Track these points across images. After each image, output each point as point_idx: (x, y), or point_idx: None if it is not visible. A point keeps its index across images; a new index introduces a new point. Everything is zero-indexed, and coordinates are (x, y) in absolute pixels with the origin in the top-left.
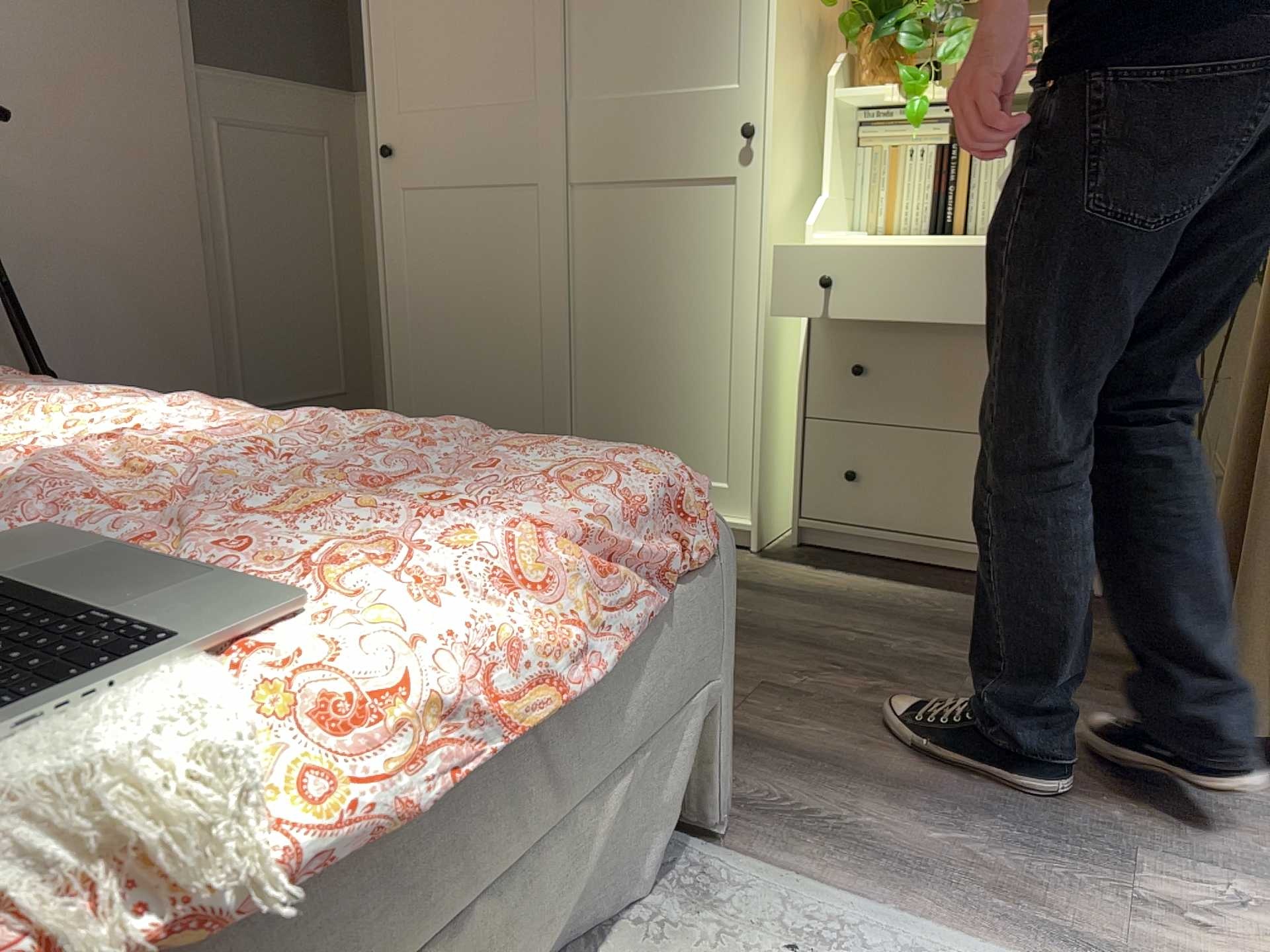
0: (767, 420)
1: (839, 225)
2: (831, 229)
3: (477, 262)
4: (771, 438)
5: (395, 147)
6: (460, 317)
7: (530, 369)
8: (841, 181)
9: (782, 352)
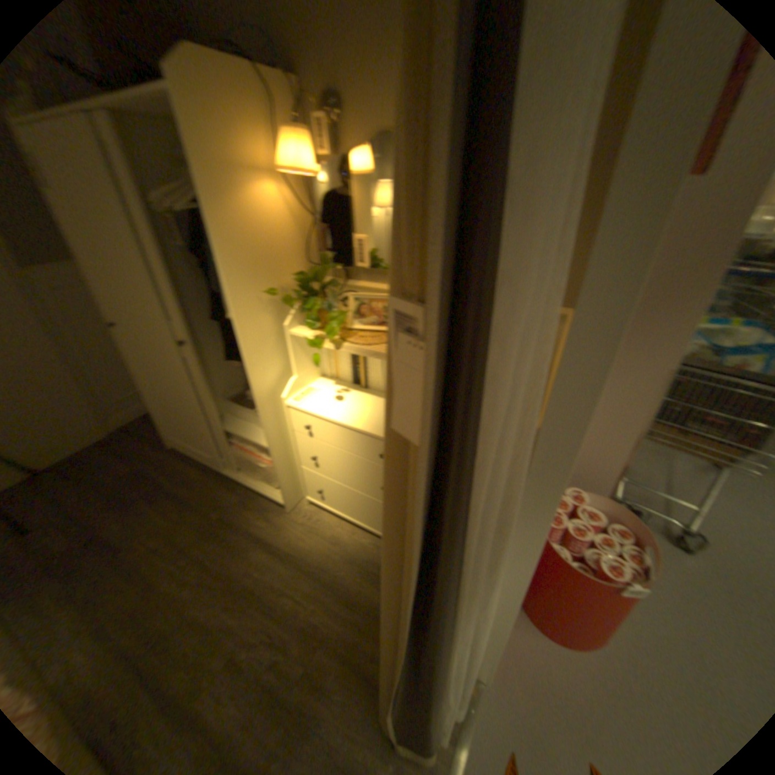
0: (279, 470)
1: (308, 380)
2: (298, 392)
3: (158, 379)
4: (285, 473)
5: (109, 323)
6: (161, 398)
7: (192, 425)
8: (305, 362)
9: (285, 440)
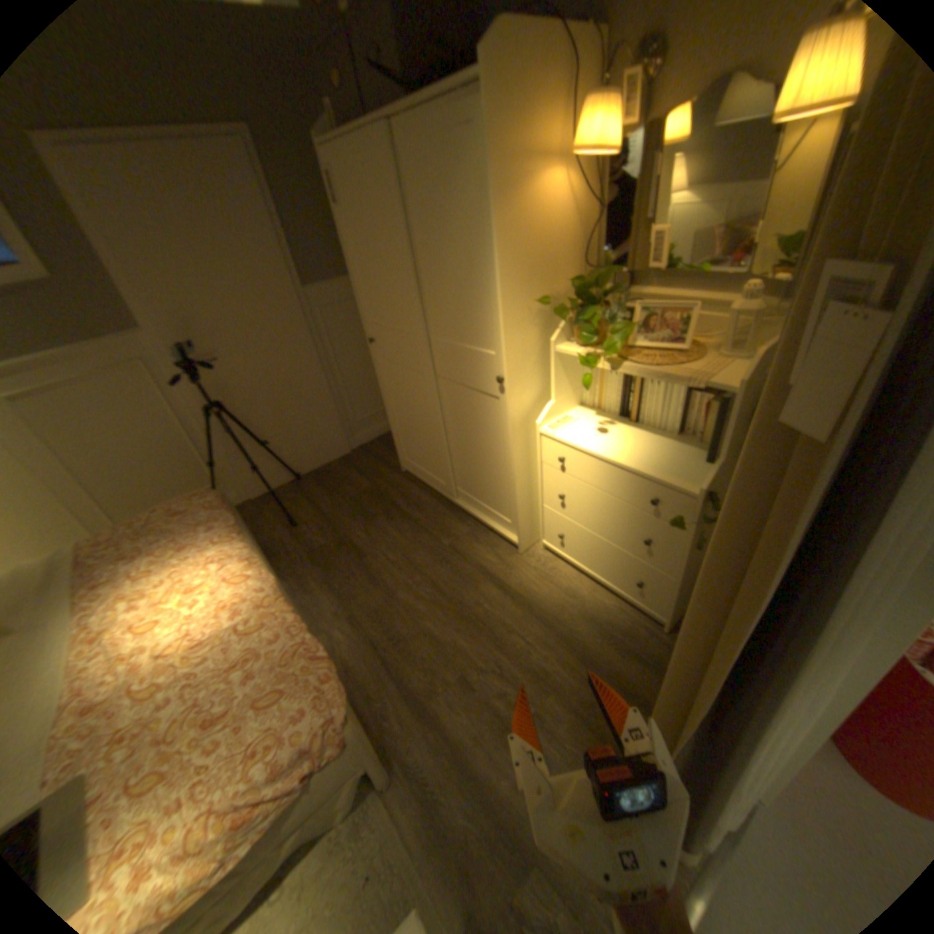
0: (522, 506)
1: (568, 408)
2: (556, 420)
3: (411, 398)
4: (527, 510)
5: (375, 339)
6: (411, 418)
7: (436, 448)
8: (568, 387)
9: (533, 473)
